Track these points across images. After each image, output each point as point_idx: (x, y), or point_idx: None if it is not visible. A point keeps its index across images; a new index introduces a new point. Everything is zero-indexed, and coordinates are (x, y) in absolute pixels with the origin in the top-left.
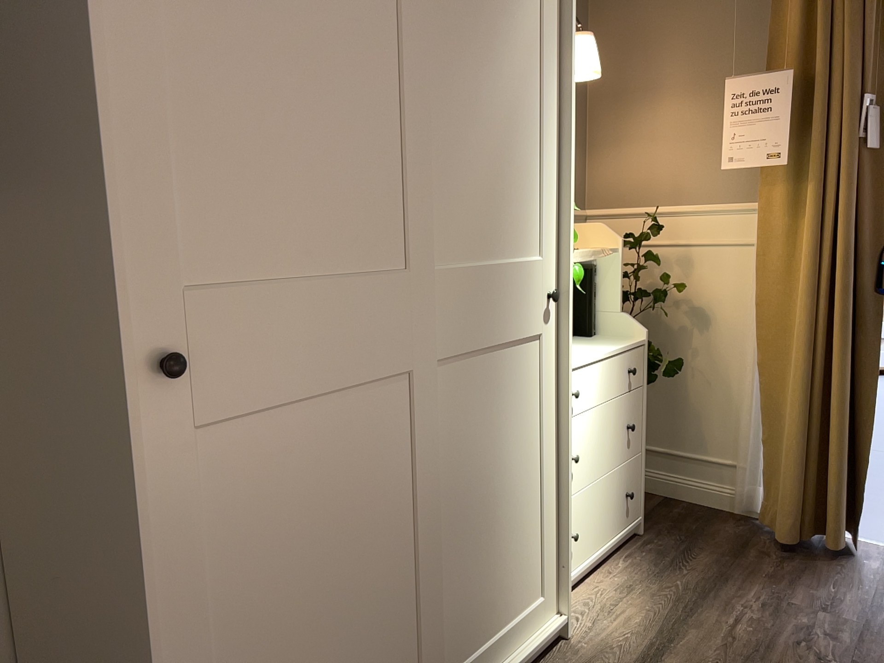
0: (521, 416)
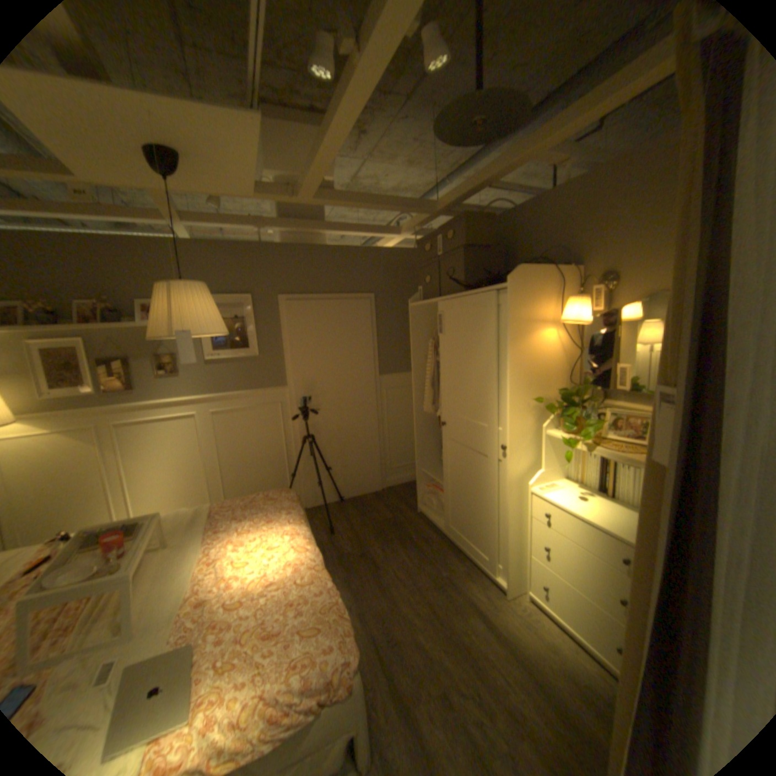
0: (492, 486)
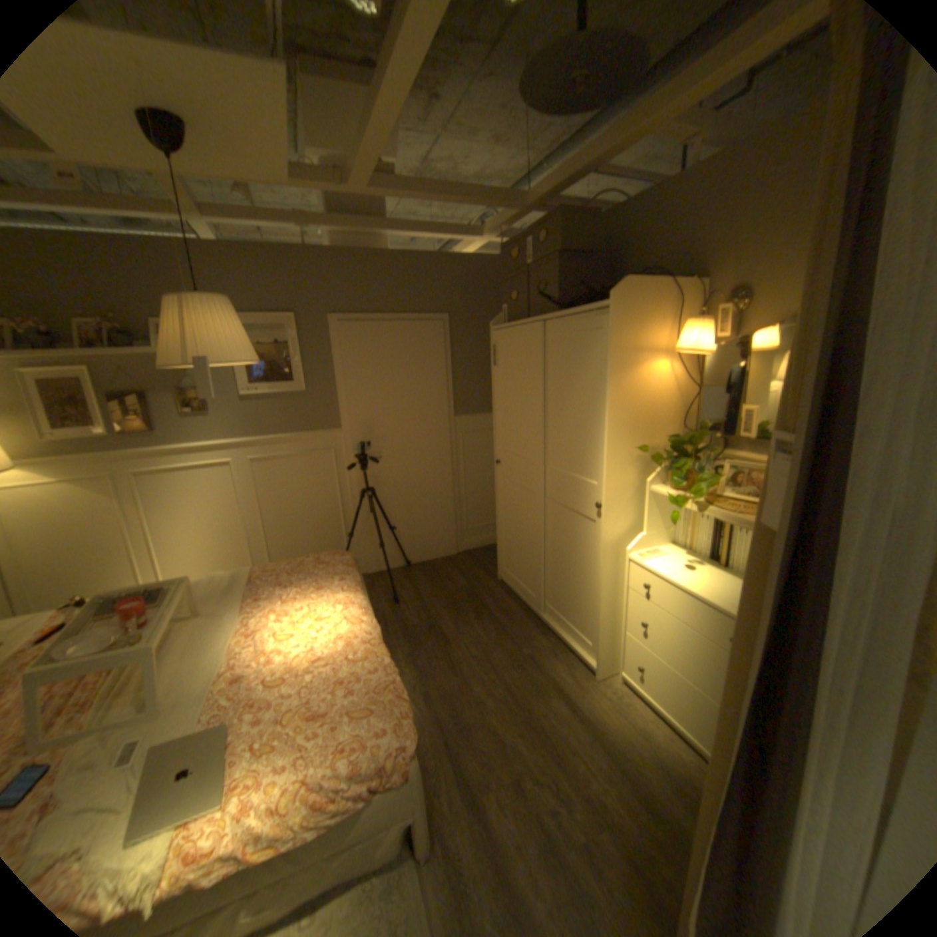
0: (583, 551)
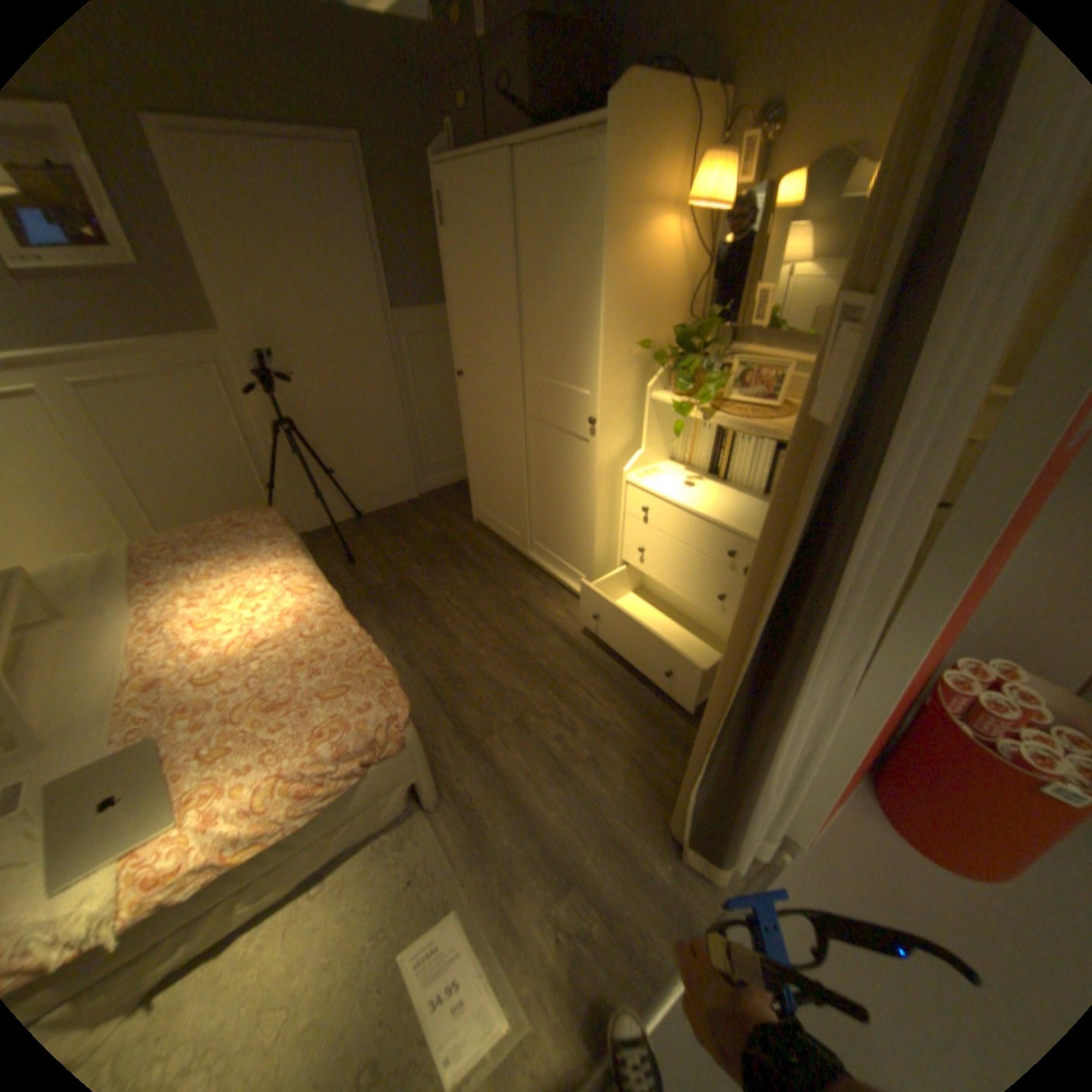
0: (574, 477)
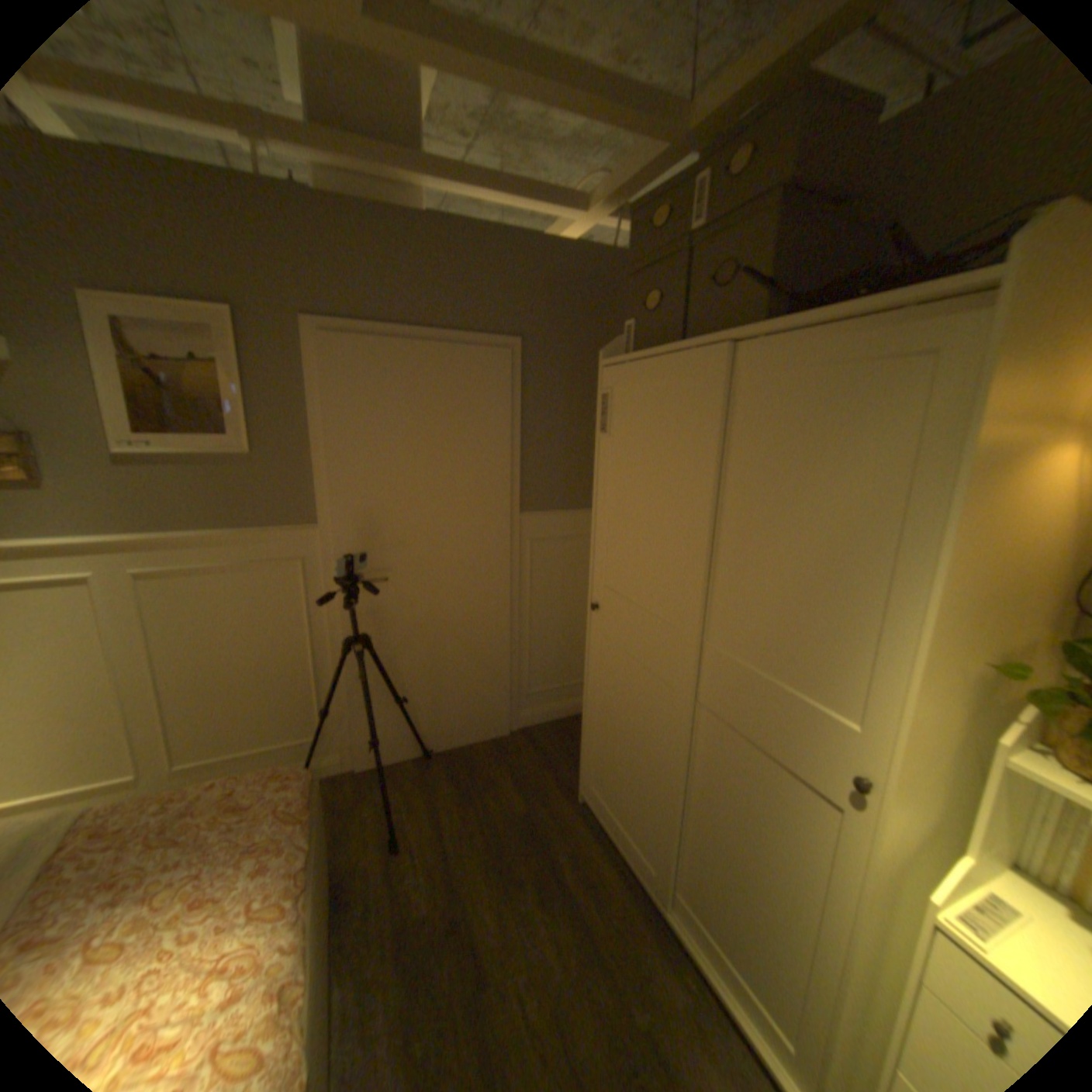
0: (793, 850)
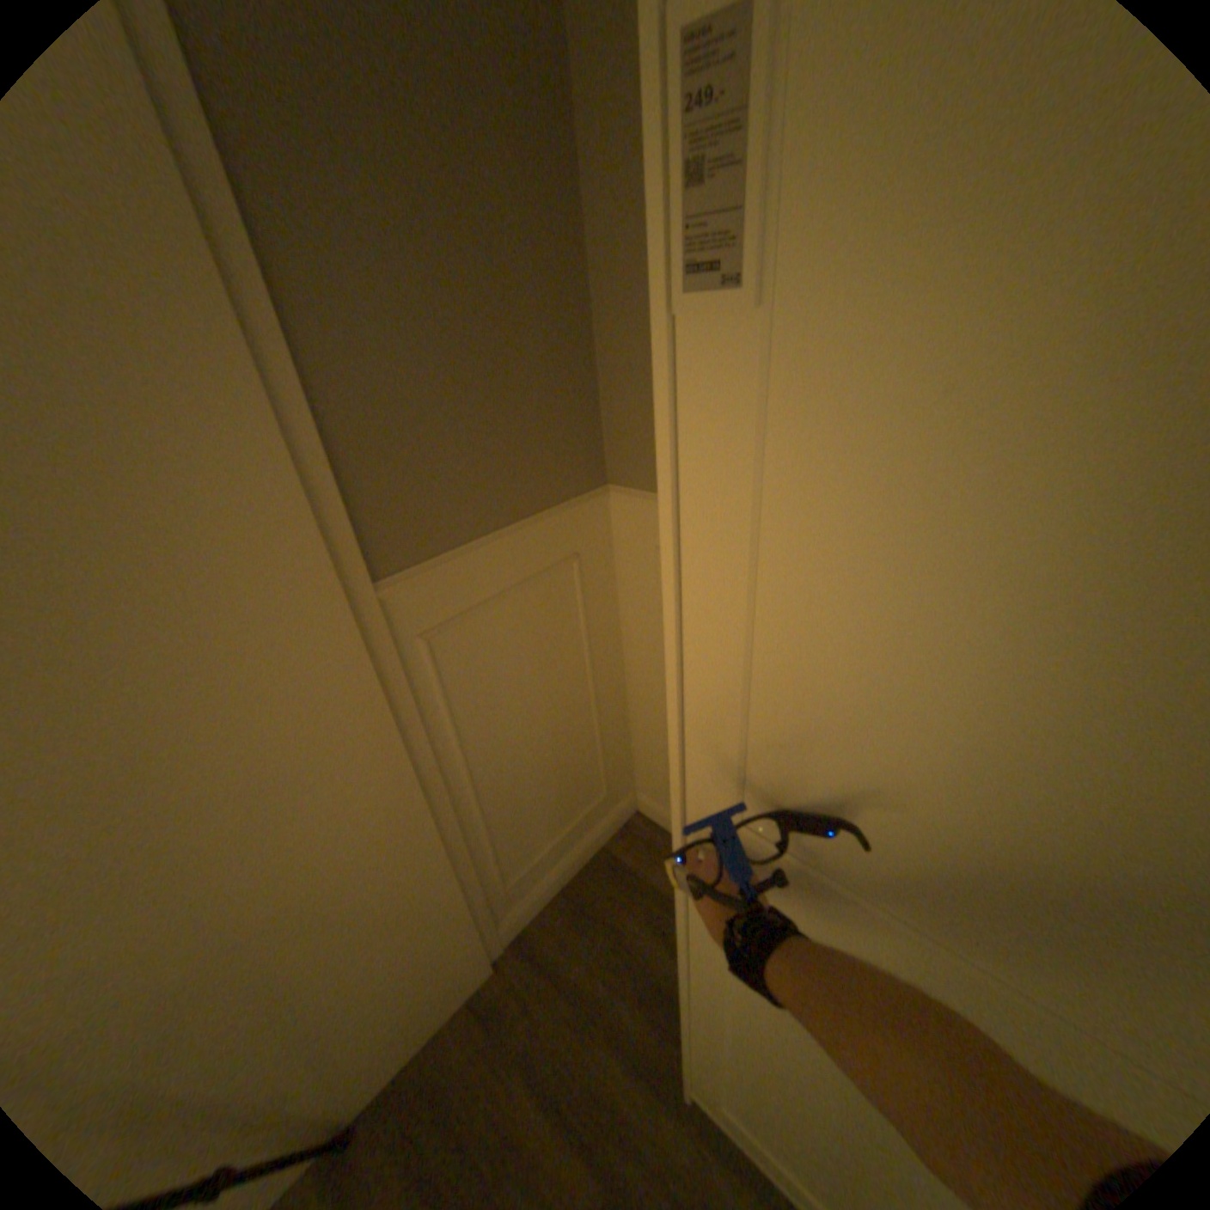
0: None
